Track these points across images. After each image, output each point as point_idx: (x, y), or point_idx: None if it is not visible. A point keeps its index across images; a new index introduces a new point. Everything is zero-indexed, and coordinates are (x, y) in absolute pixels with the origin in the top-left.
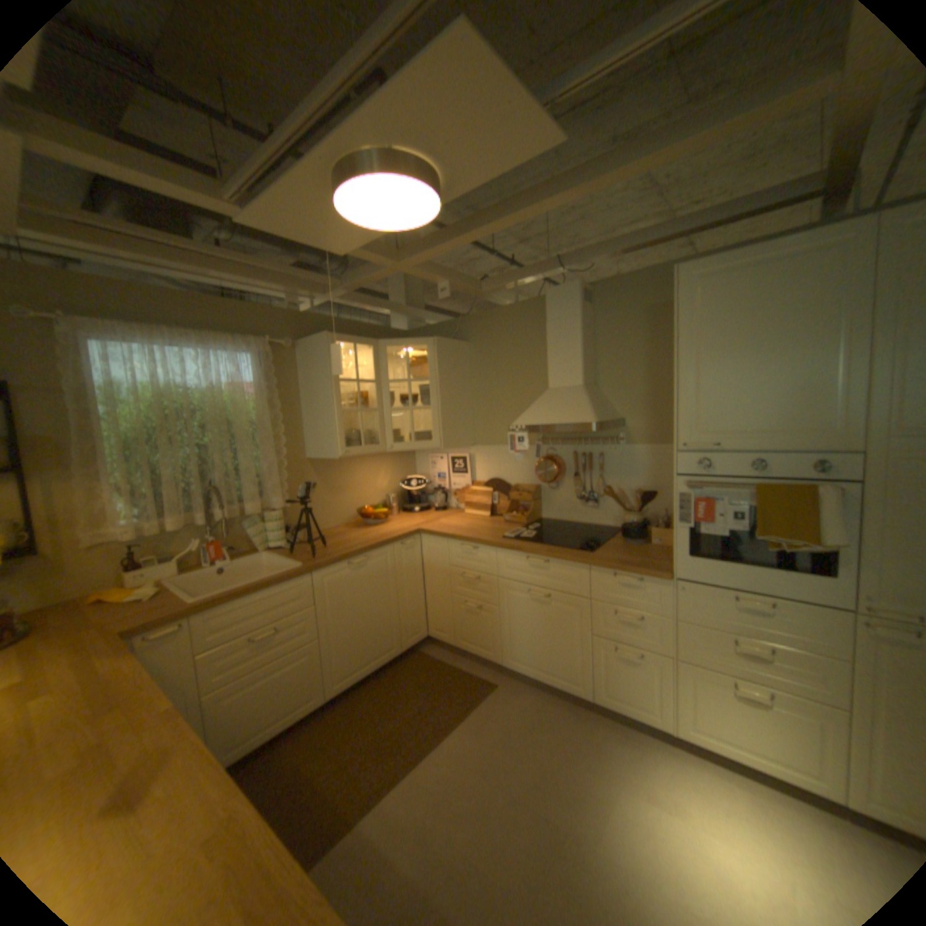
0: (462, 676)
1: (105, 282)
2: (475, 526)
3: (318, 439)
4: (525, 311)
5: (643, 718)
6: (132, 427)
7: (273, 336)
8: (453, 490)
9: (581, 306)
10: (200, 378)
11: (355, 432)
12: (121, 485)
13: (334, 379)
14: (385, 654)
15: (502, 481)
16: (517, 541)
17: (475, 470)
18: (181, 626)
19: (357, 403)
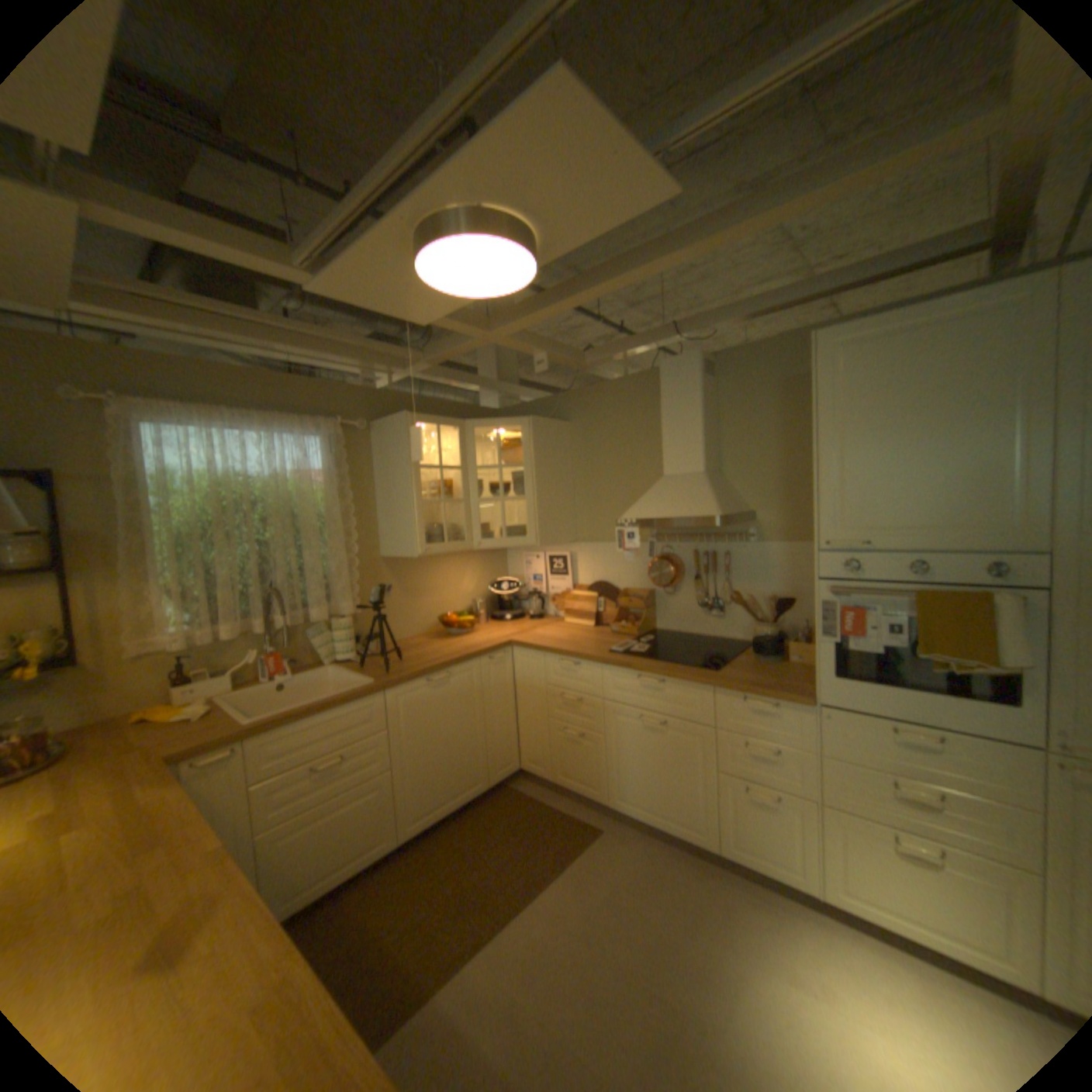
0: (561, 818)
1: (162, 359)
2: (577, 638)
3: (395, 535)
4: (636, 386)
5: (782, 877)
6: (186, 521)
7: (346, 416)
8: (552, 595)
9: (701, 379)
10: (263, 465)
11: (438, 527)
12: (172, 587)
13: (414, 466)
14: (469, 790)
15: (609, 585)
16: (627, 656)
17: (577, 571)
18: (234, 752)
19: (440, 493)
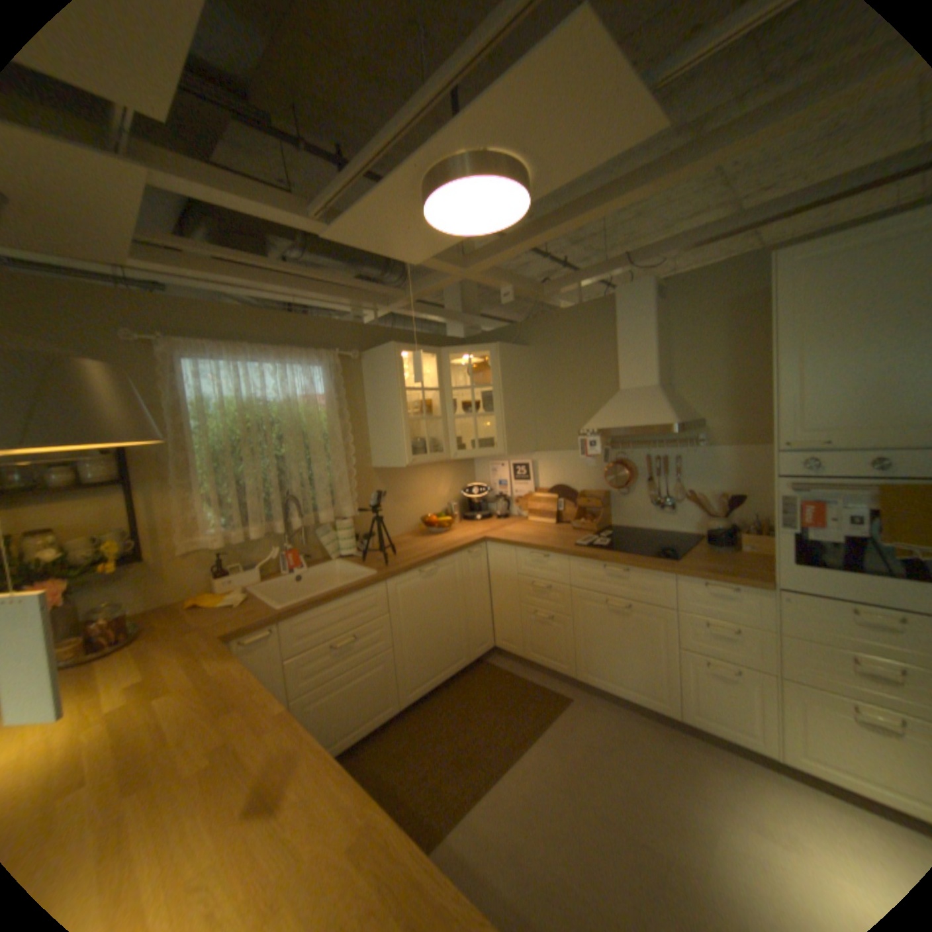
0: (534, 688)
1: (194, 303)
2: (542, 533)
3: (384, 448)
4: (590, 312)
5: (742, 740)
6: (219, 439)
7: (340, 348)
8: (514, 498)
9: (655, 302)
10: (277, 391)
11: (420, 440)
12: (210, 495)
13: (398, 388)
14: (454, 664)
15: (567, 487)
16: (591, 549)
17: (537, 476)
18: (270, 632)
19: (421, 411)
